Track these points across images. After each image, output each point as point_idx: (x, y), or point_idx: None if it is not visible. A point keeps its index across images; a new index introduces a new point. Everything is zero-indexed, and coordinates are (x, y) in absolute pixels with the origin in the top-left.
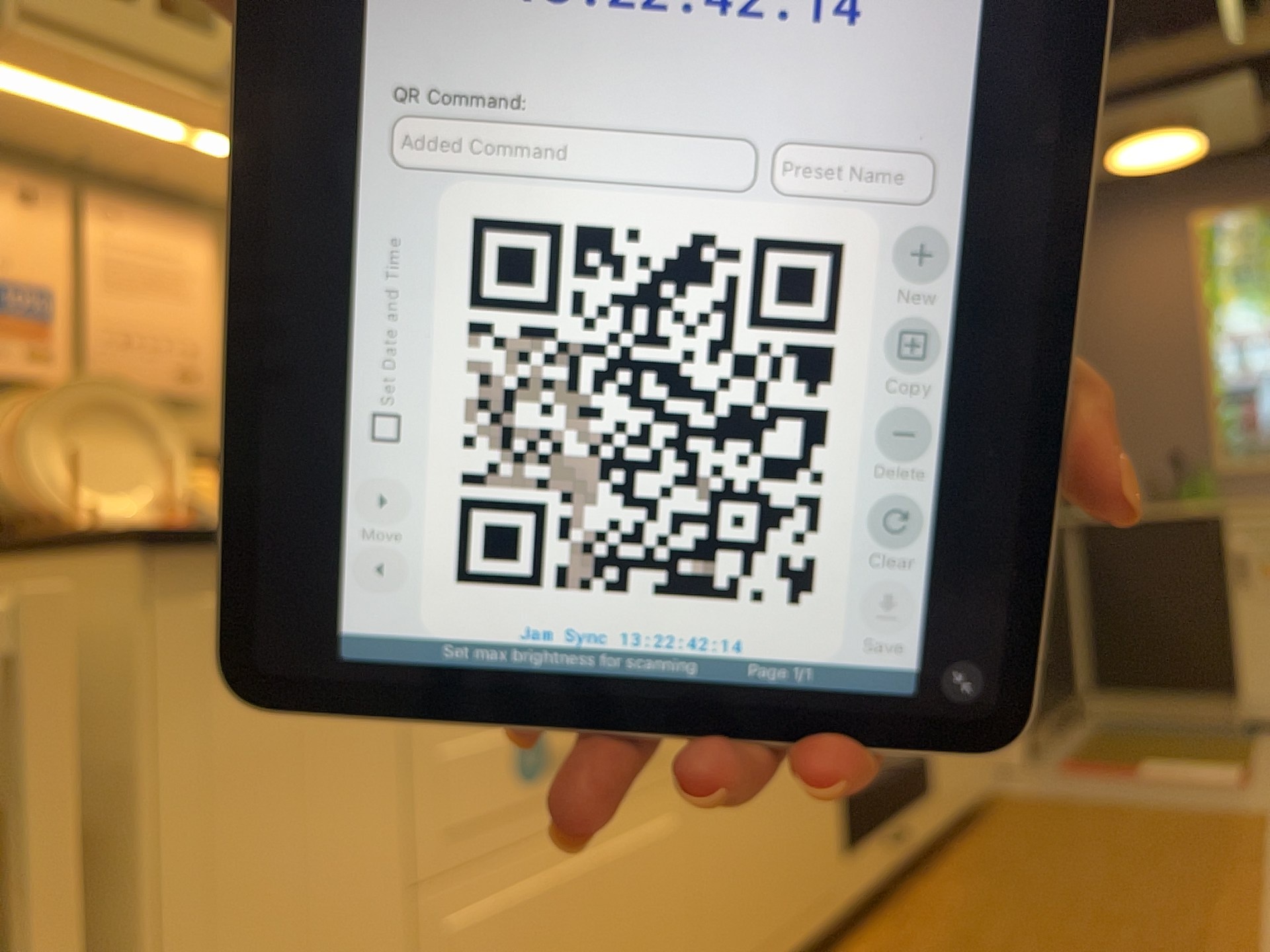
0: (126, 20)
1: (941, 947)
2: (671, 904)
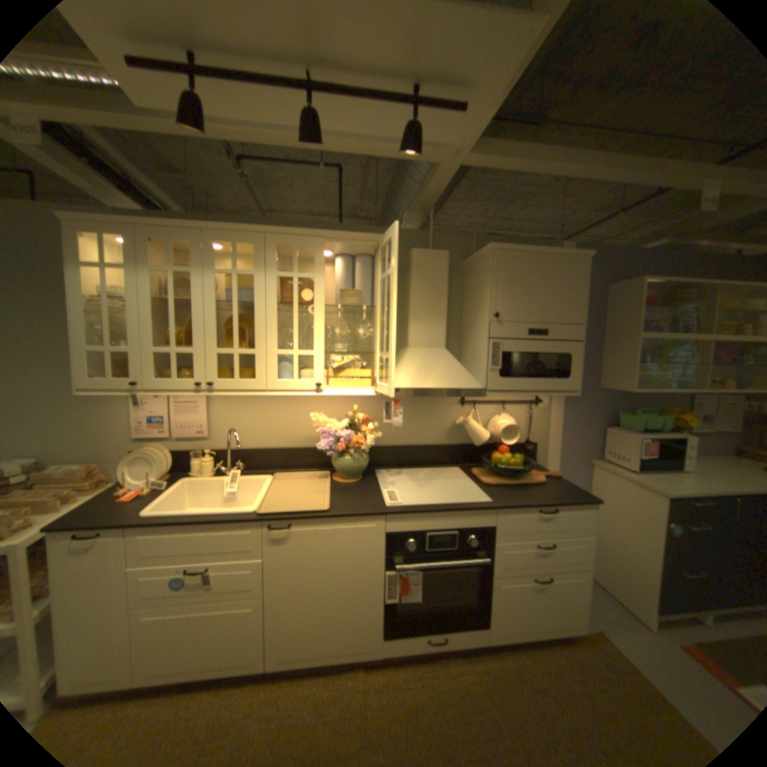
0: (107, 384)
1: (407, 701)
2: (248, 633)
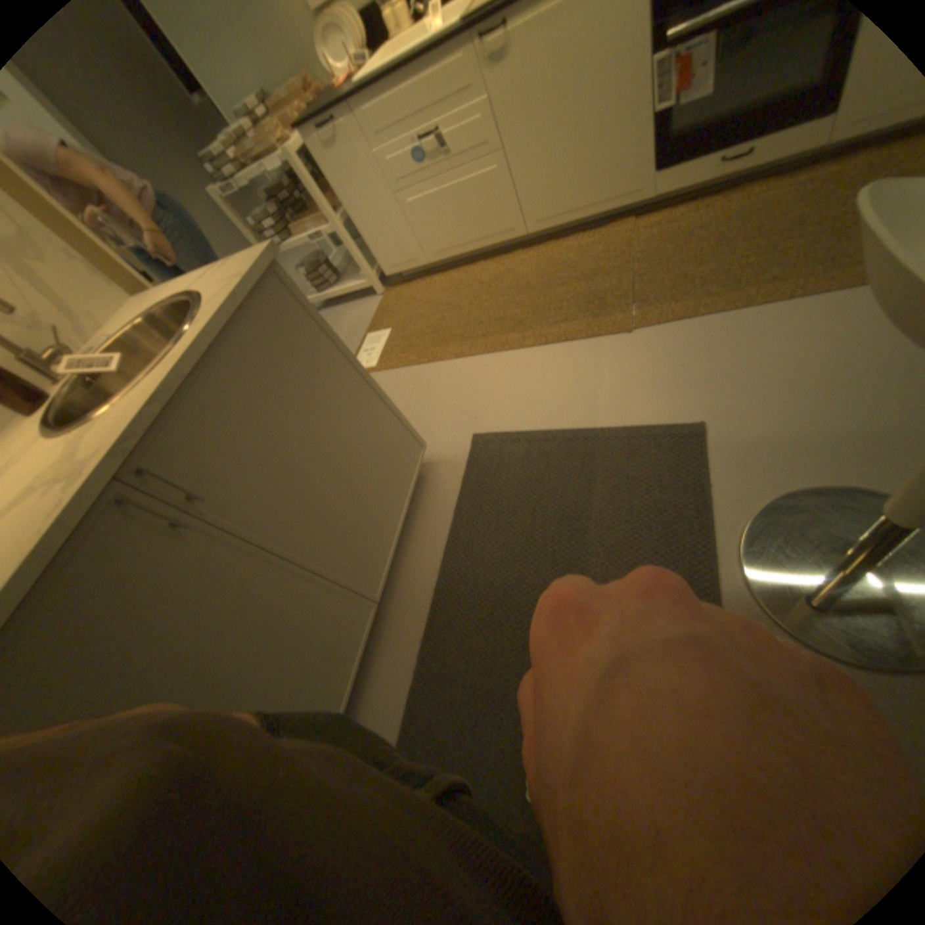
0: None
1: (686, 224)
2: (501, 192)
